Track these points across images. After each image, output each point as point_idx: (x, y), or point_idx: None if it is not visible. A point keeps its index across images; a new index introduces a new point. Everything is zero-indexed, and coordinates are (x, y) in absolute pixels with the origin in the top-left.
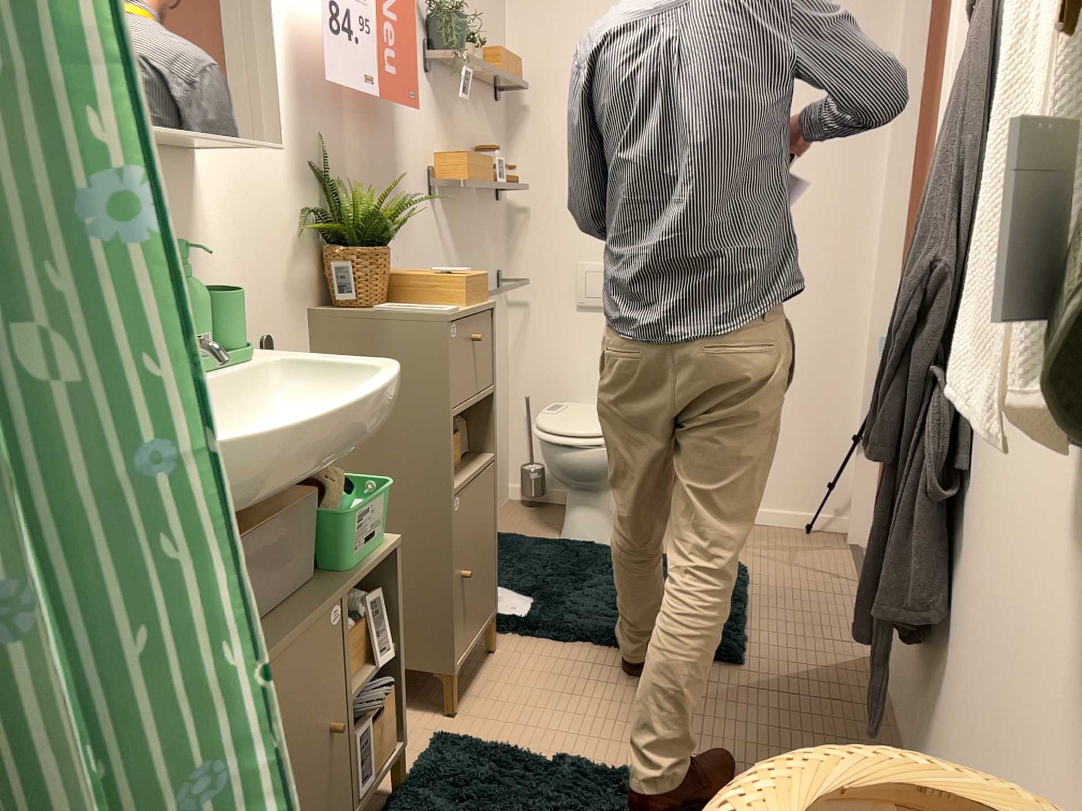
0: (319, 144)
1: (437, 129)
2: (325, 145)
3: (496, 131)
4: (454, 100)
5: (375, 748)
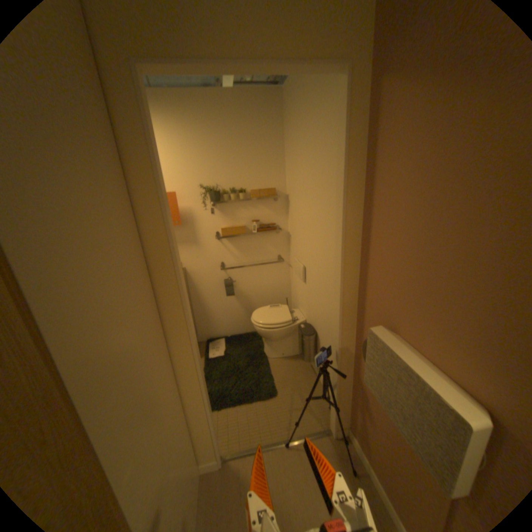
0: None
1: (220, 219)
2: None
3: (274, 209)
4: (234, 208)
5: None
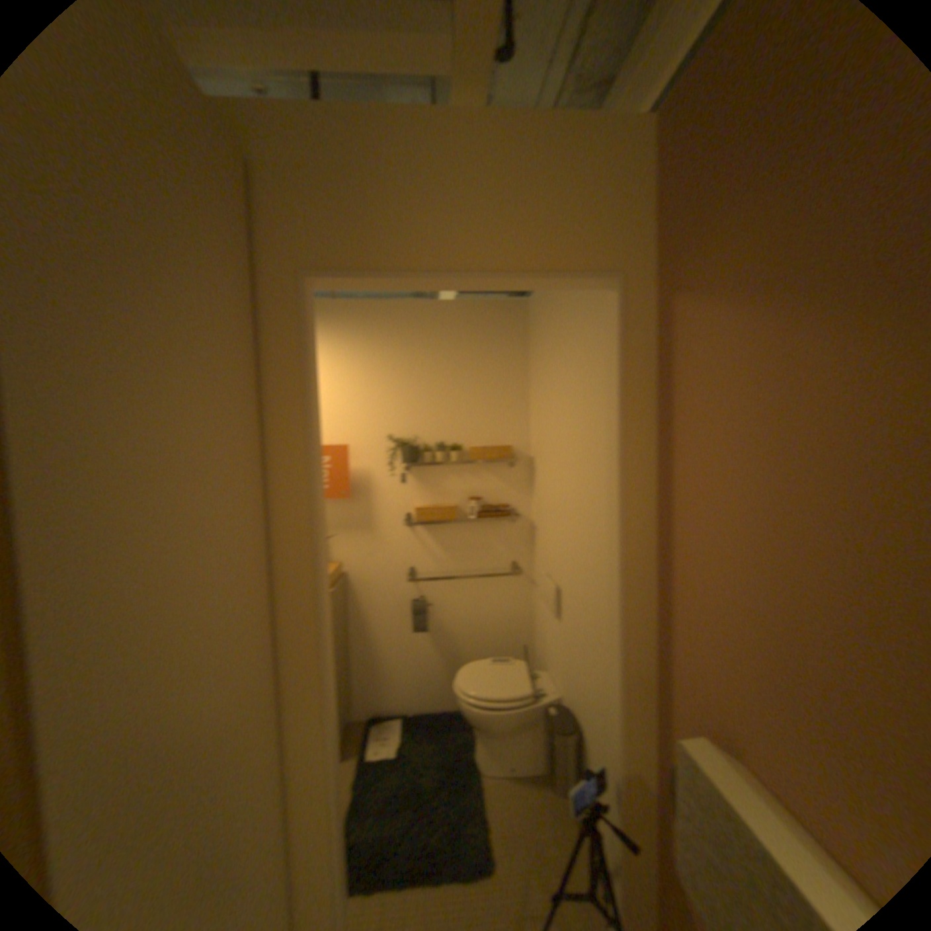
0: None
1: (414, 492)
2: None
3: (507, 480)
4: (438, 475)
5: None
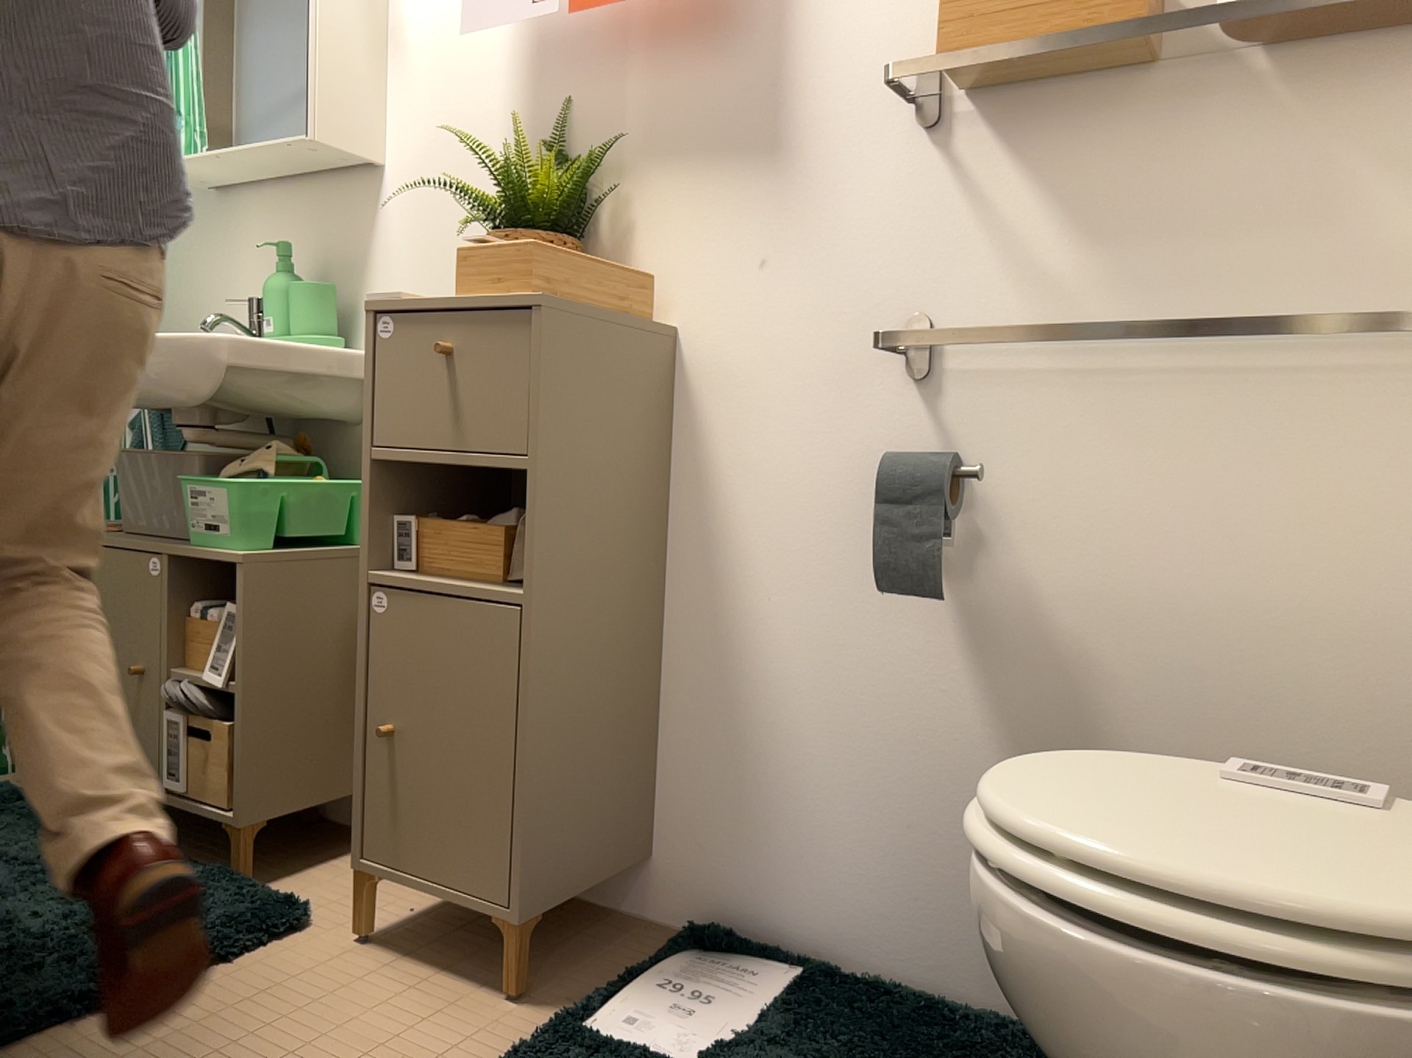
0: (553, 107)
1: None
2: (568, 104)
3: None
4: None
5: (188, 763)
